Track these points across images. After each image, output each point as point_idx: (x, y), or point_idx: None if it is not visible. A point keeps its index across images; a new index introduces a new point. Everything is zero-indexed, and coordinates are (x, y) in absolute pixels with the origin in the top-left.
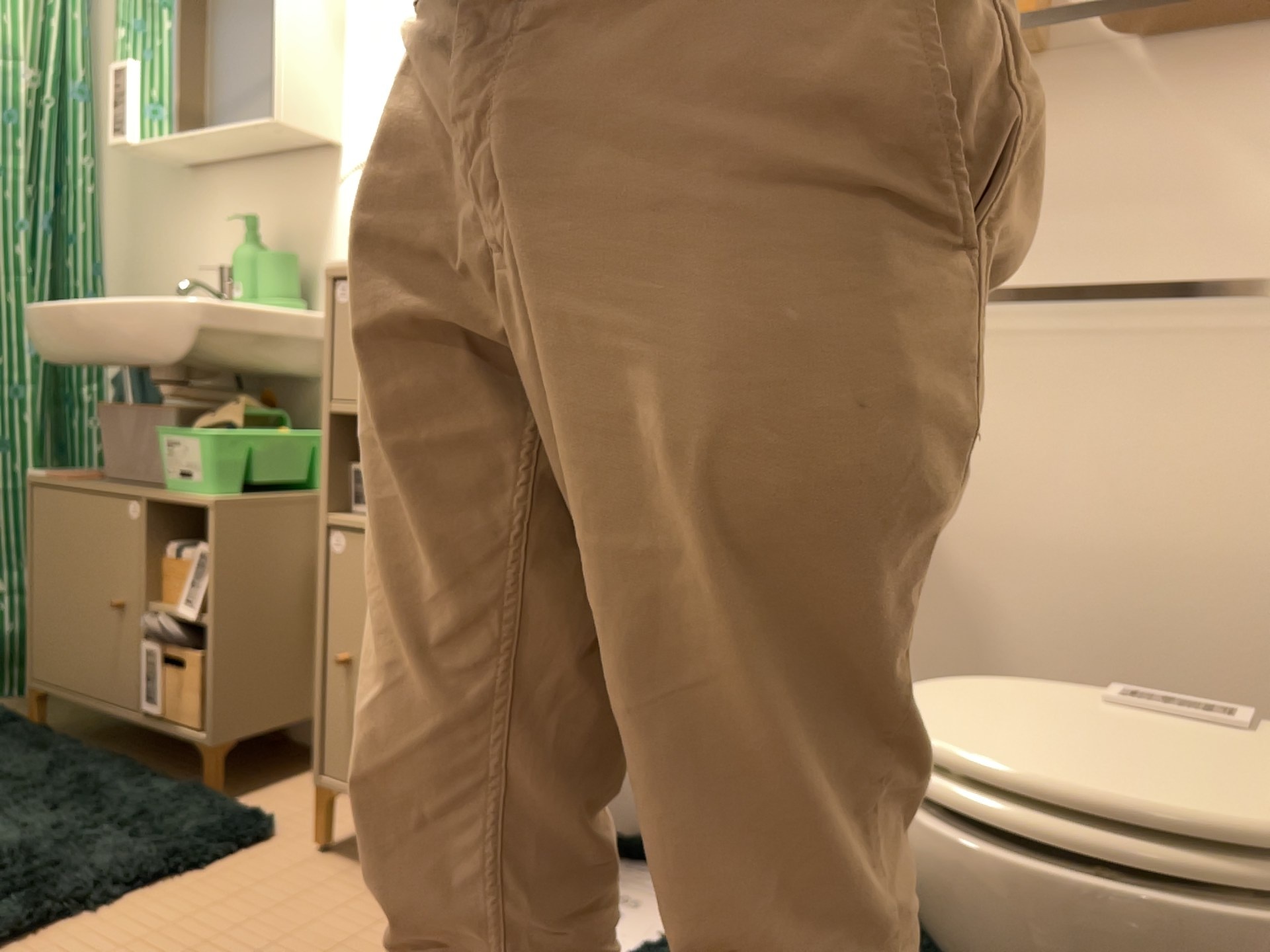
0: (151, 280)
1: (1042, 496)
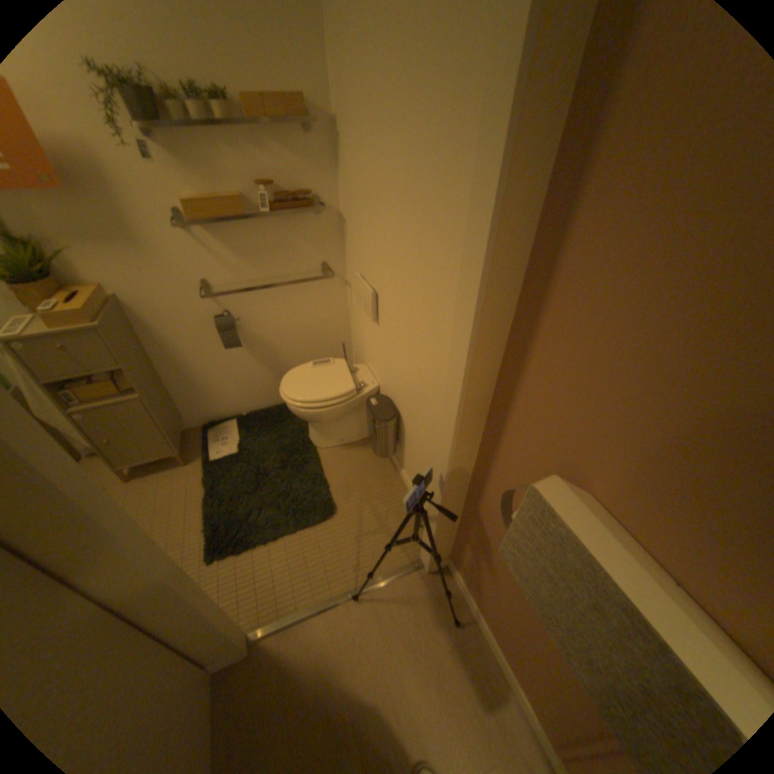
0: None
1: (277, 320)
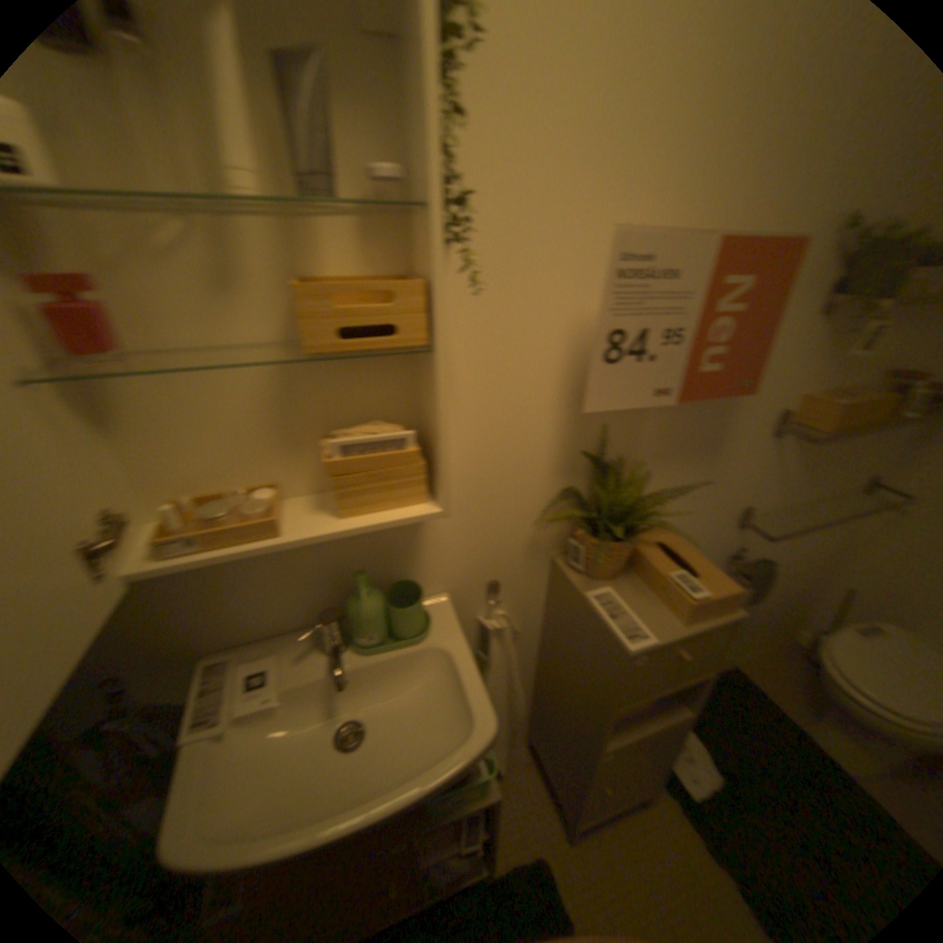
0: (117, 641)
1: (783, 556)
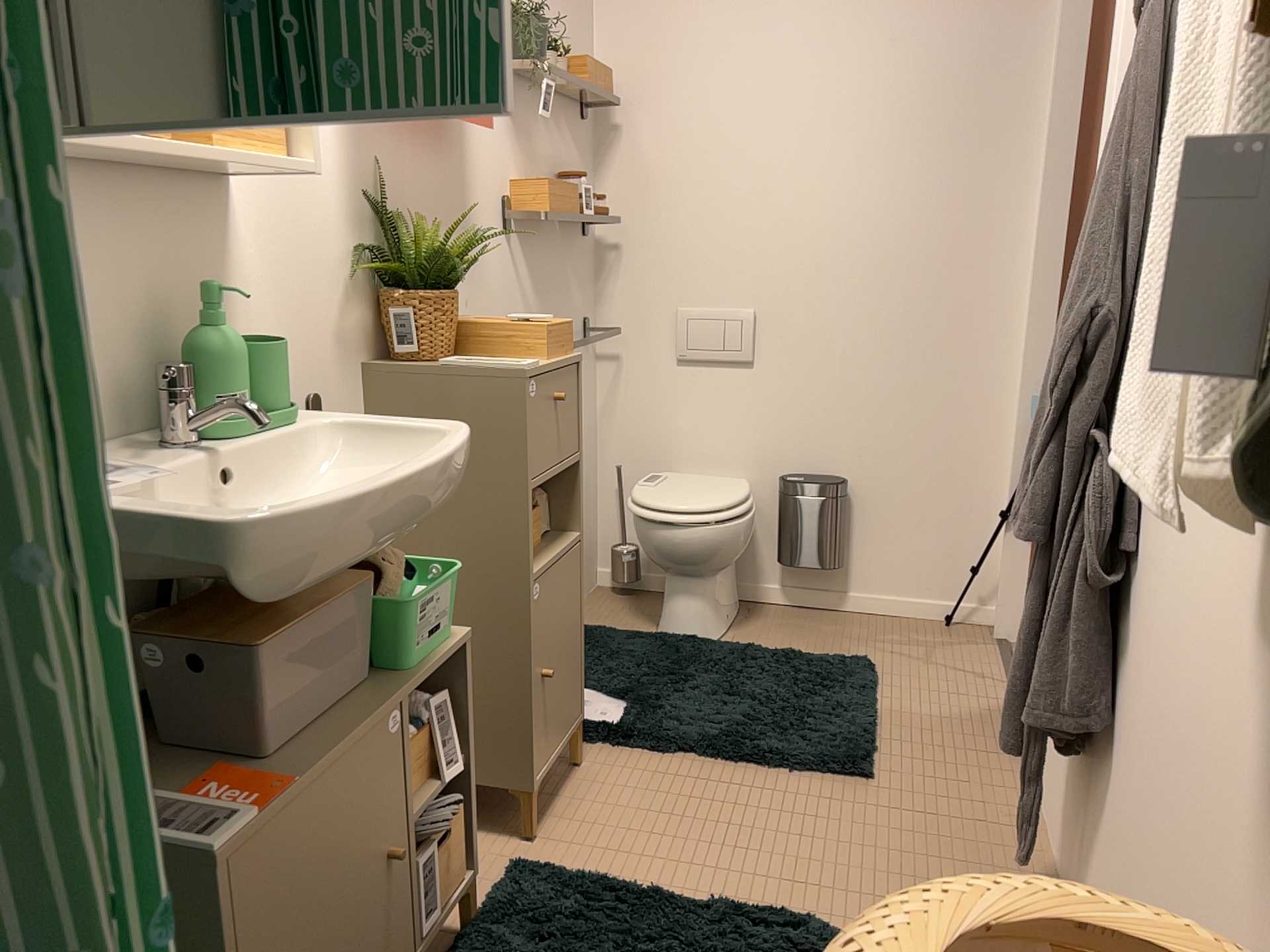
0: None
1: None
